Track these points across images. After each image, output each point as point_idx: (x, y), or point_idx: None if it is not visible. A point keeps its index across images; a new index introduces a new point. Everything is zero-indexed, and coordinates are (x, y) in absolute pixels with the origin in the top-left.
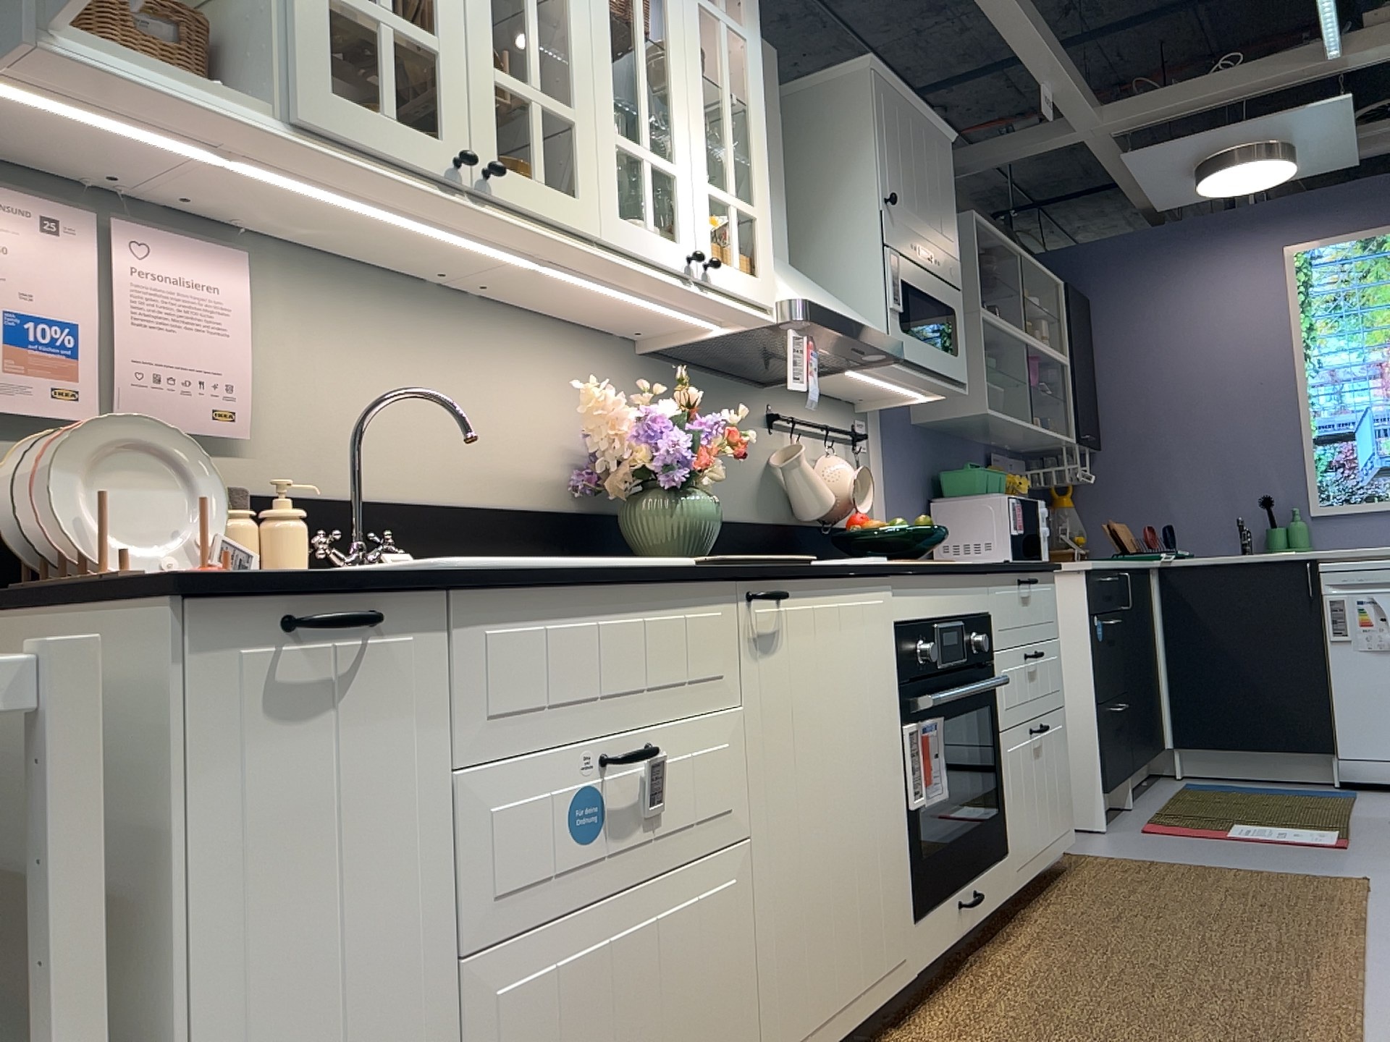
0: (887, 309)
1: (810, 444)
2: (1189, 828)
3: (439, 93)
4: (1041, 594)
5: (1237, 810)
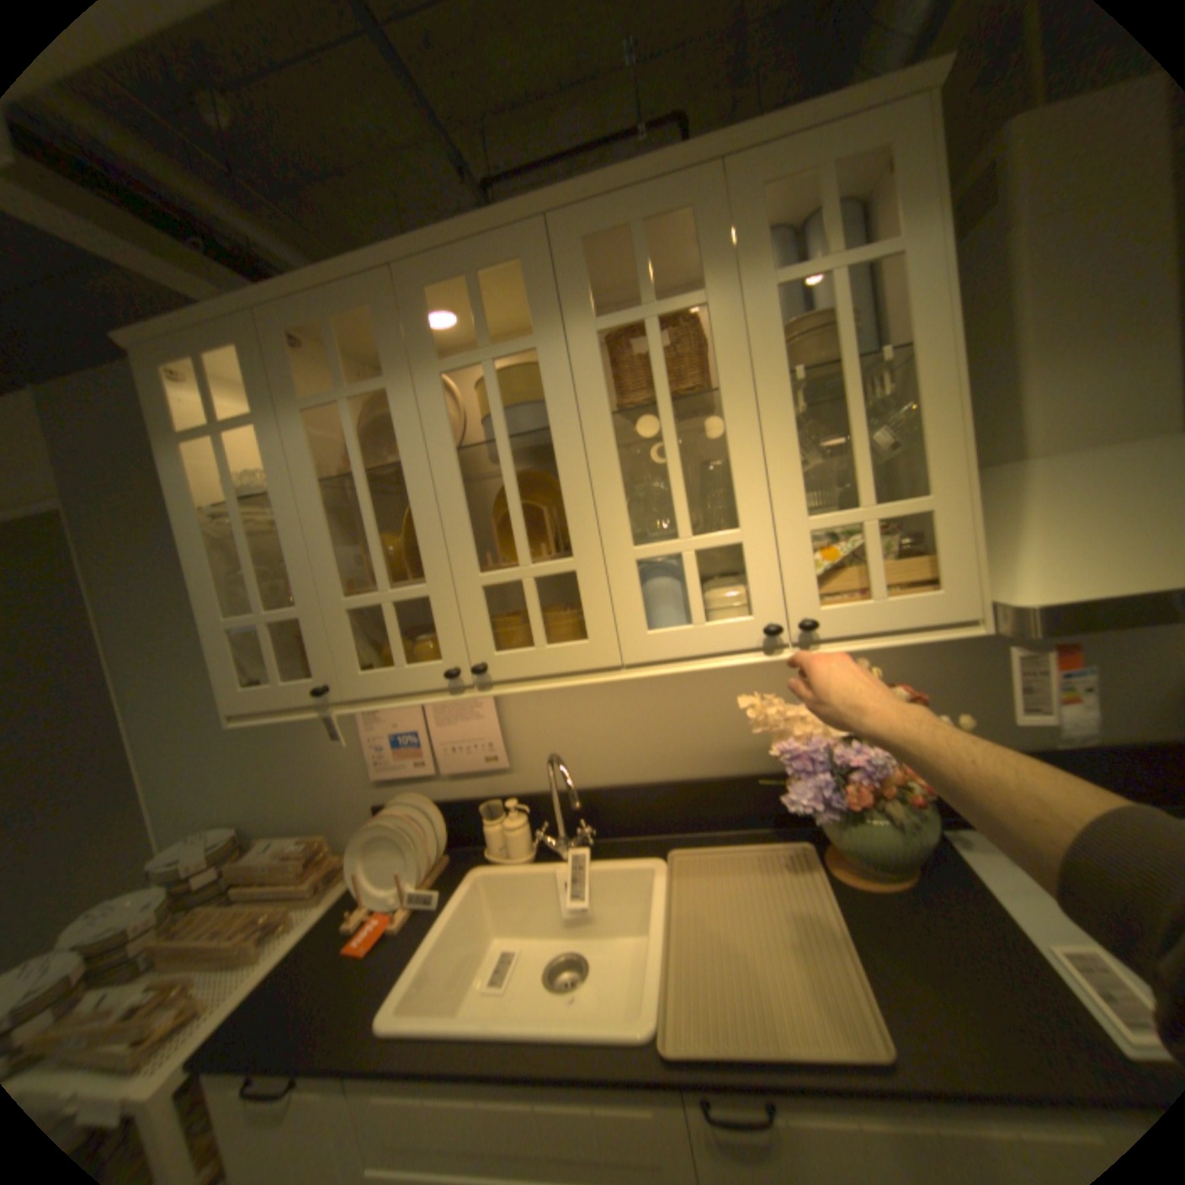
0: None
1: None
2: None
3: (437, 624)
4: None
5: None
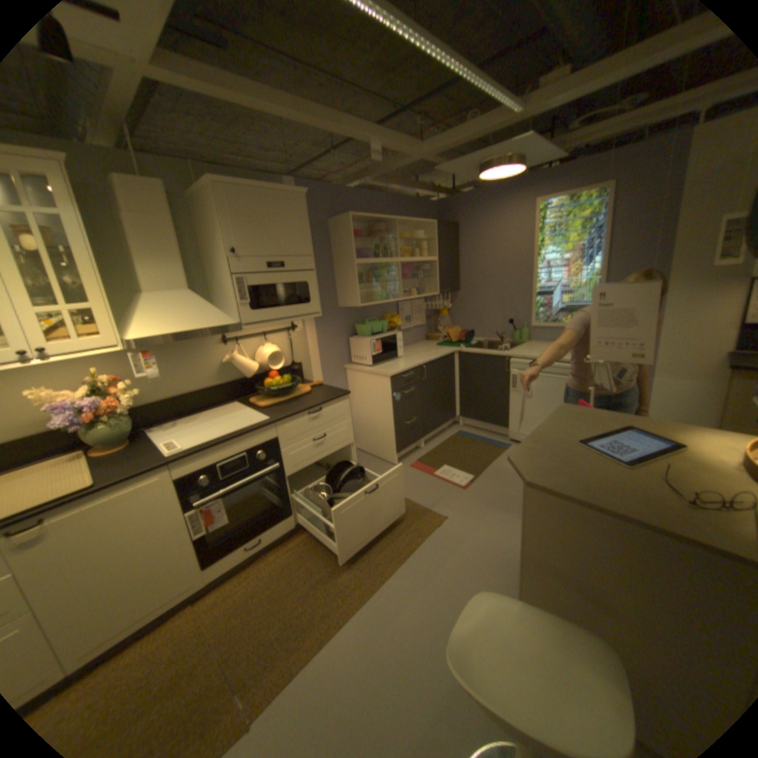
0: (236, 304)
1: (255, 341)
2: (425, 467)
3: None
4: (330, 410)
5: (454, 456)
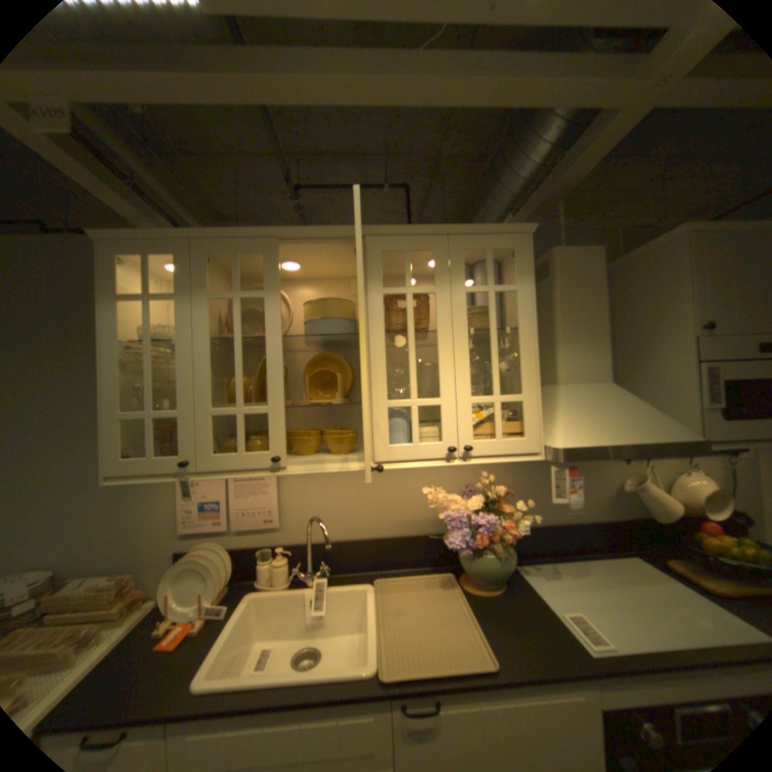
0: (701, 409)
1: (672, 465)
2: None
3: (270, 430)
4: None
5: None
